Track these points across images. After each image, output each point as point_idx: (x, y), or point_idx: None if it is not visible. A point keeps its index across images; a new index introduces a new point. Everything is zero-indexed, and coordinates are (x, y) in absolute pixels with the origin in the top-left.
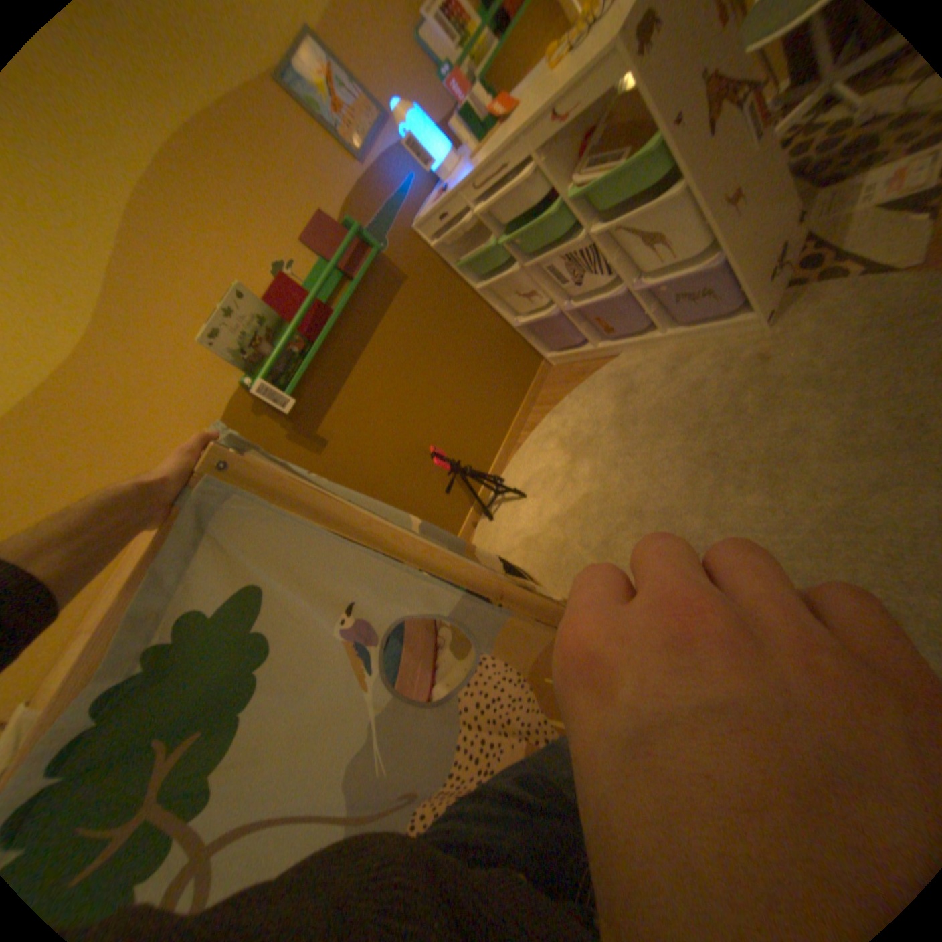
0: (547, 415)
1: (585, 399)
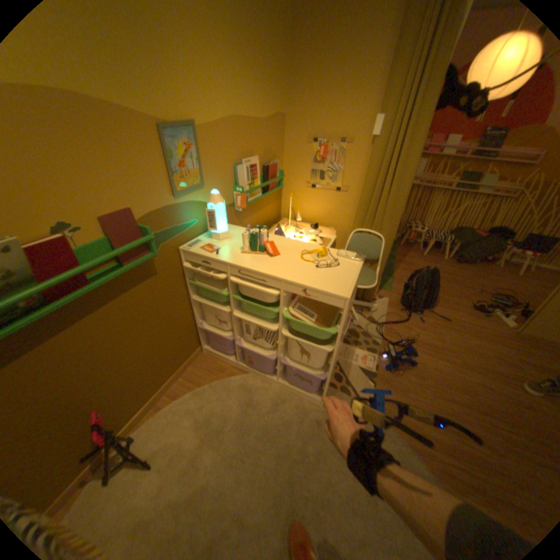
0: (188, 391)
1: (220, 395)
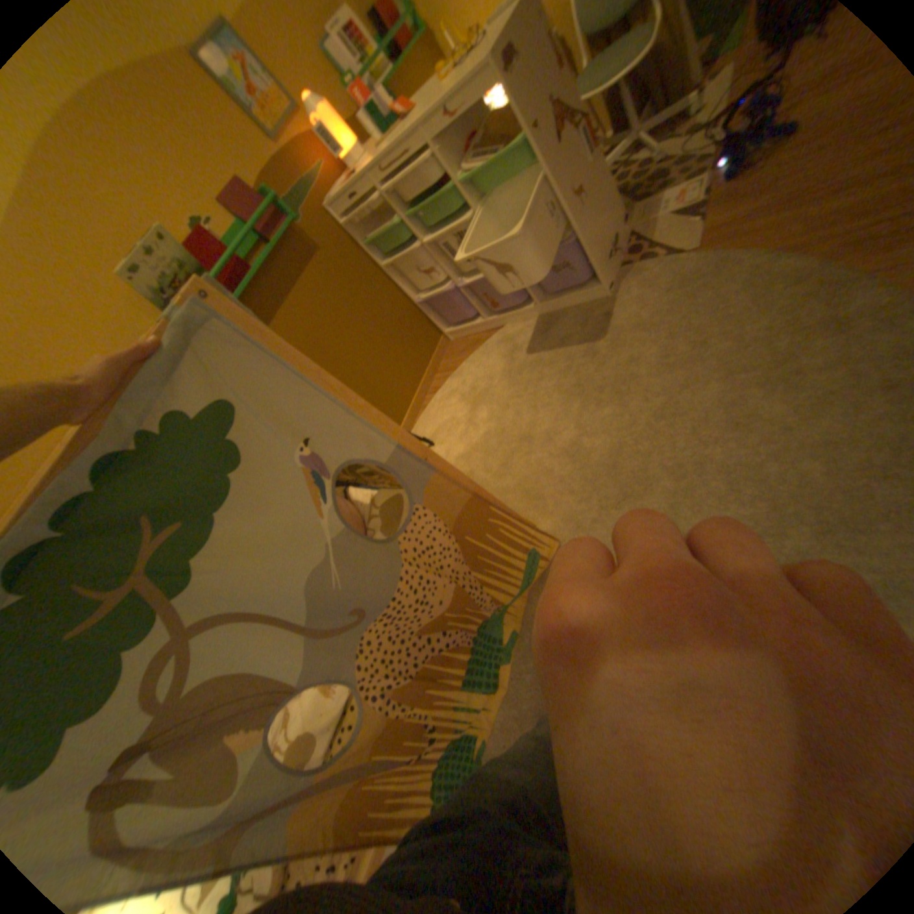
0: (448, 379)
1: (480, 361)
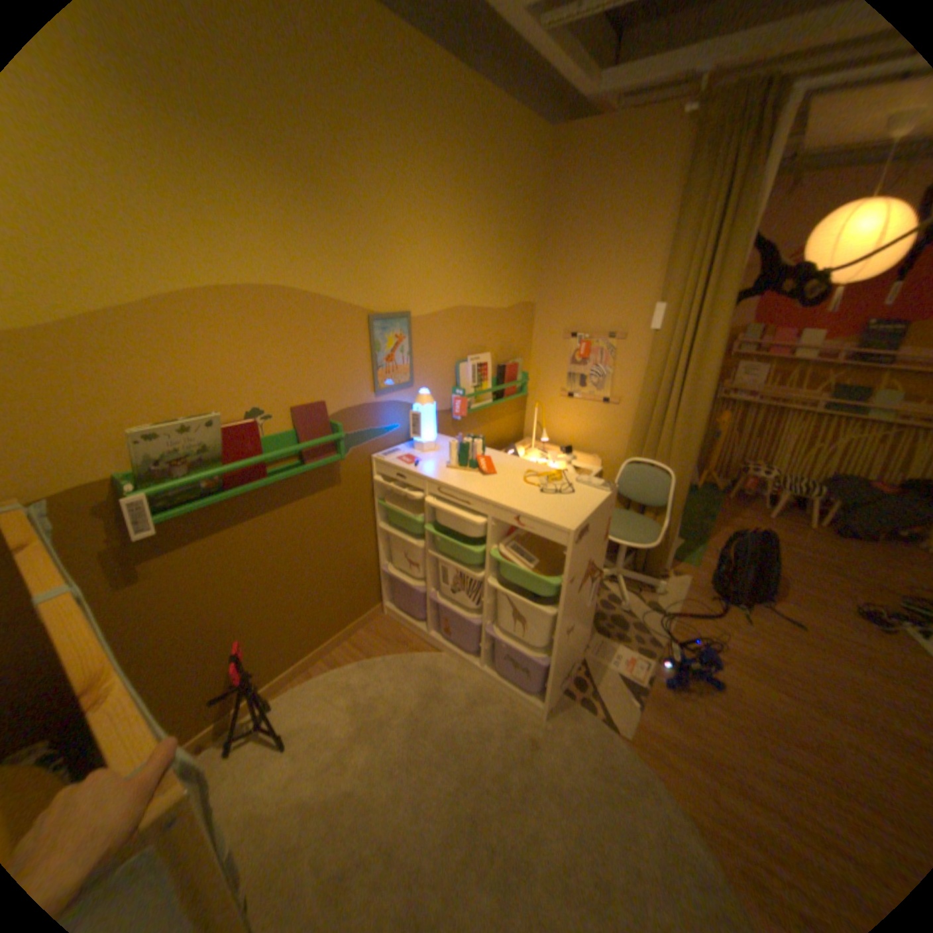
0: (353, 661)
1: (395, 674)
